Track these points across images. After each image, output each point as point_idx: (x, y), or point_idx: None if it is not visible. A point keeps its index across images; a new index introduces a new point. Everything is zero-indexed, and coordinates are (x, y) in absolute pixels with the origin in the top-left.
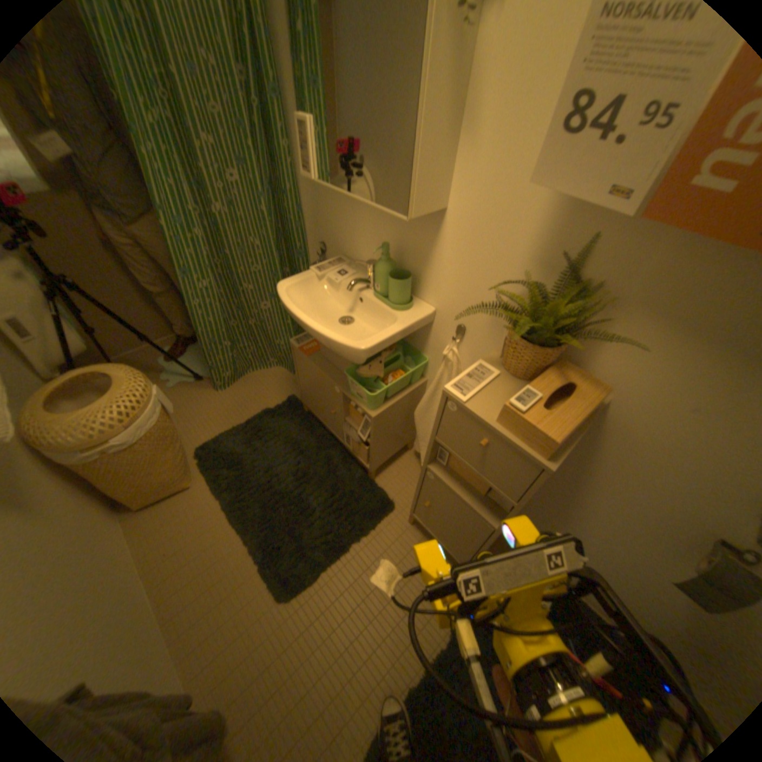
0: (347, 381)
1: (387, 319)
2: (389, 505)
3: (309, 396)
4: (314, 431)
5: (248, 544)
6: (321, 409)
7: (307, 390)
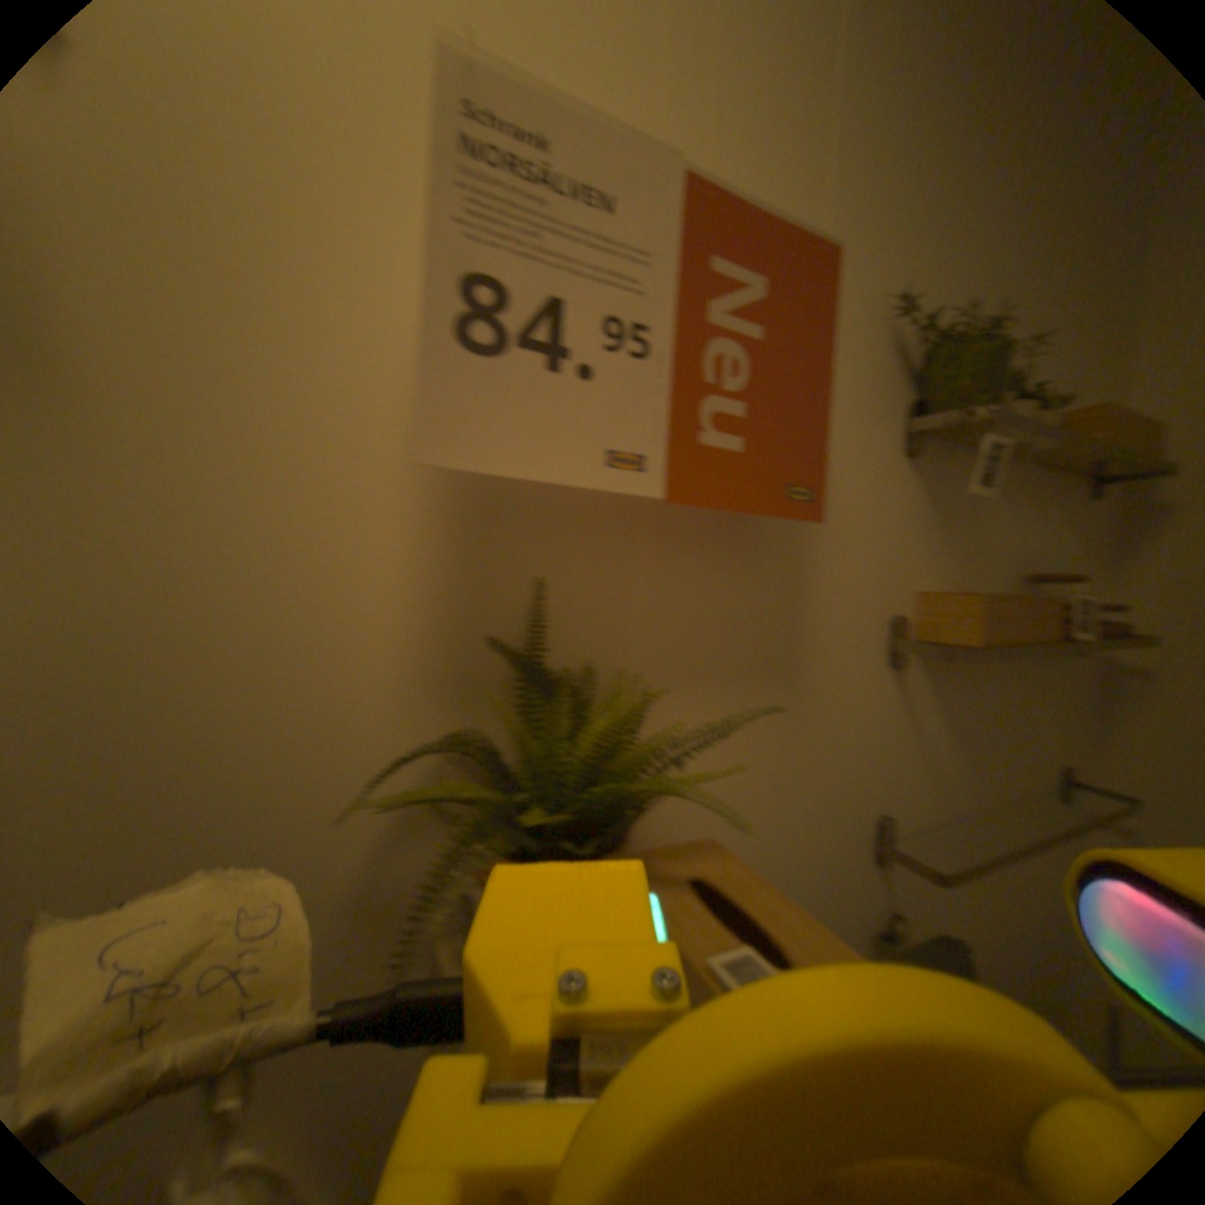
0: None
1: None
2: None
3: None
4: None
5: None
6: None
7: None
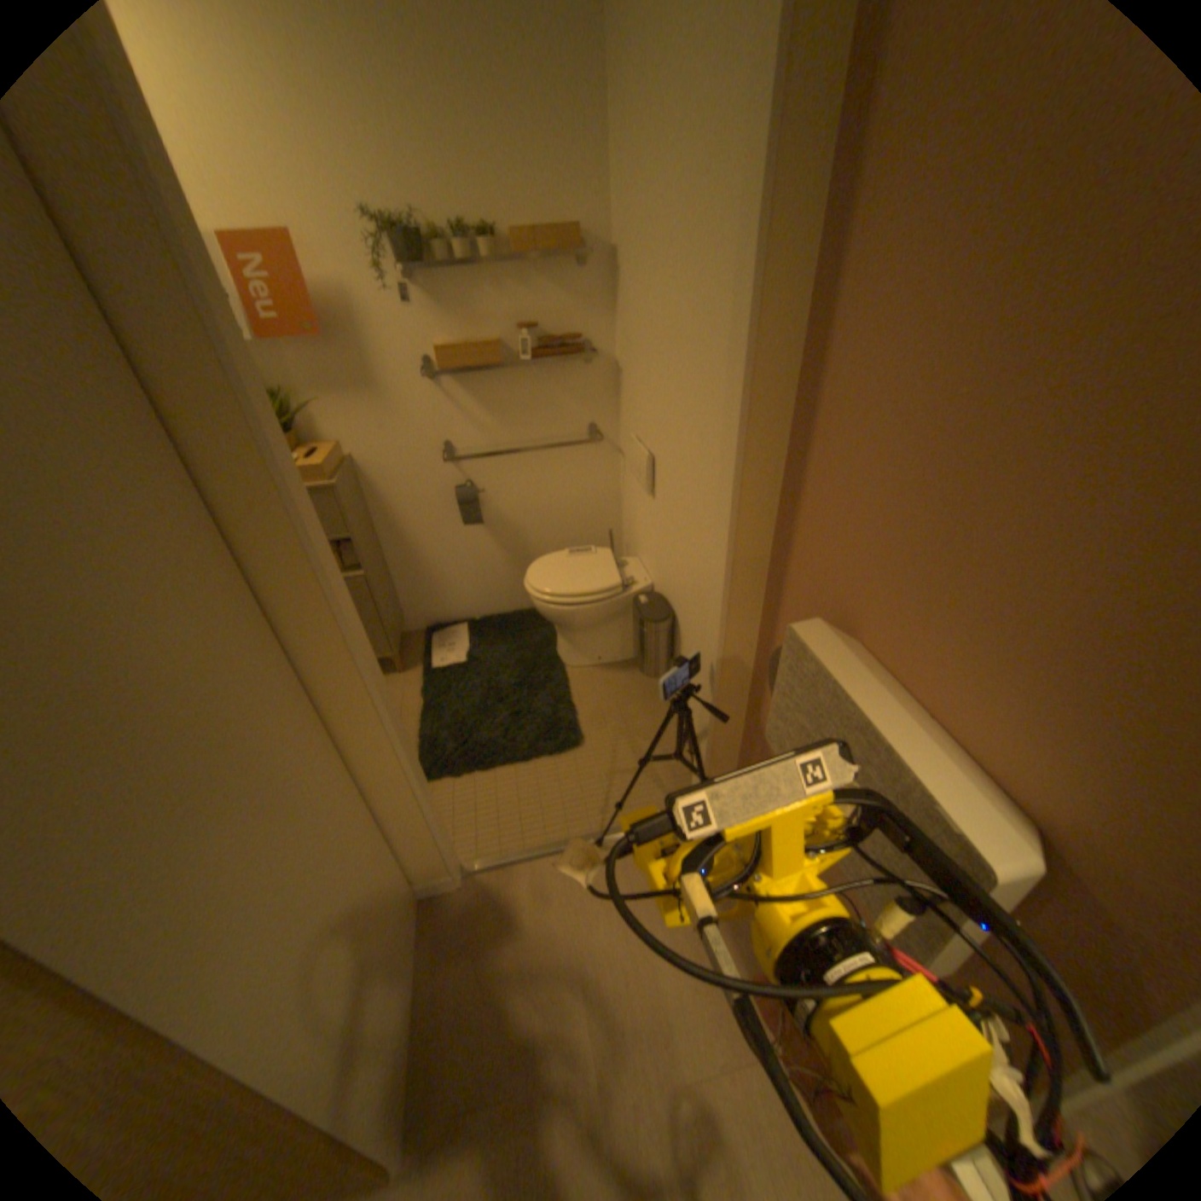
0: None
1: None
2: None
3: None
4: None
5: None
6: None
7: None
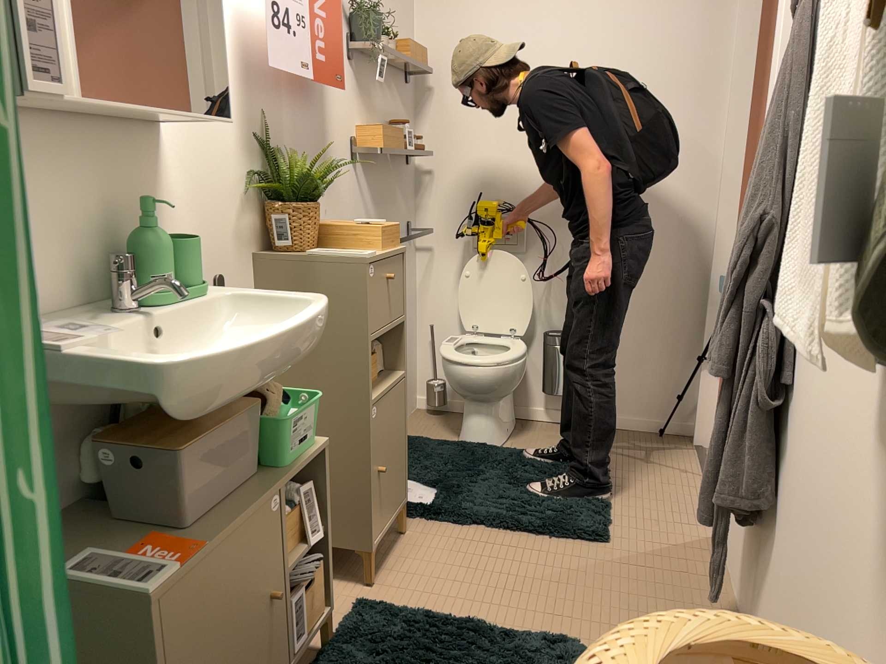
0: (260, 476)
1: (220, 308)
2: (365, 602)
3: None
4: None
5: None
6: None
7: None
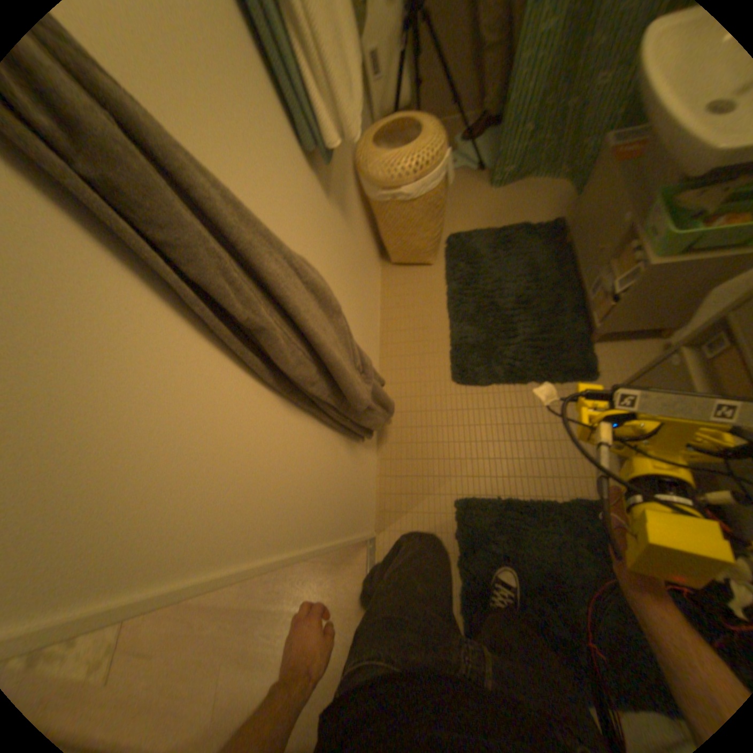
0: (651, 209)
1: None
2: (595, 373)
3: (584, 221)
4: (564, 265)
5: (454, 329)
6: (589, 241)
7: (588, 212)
